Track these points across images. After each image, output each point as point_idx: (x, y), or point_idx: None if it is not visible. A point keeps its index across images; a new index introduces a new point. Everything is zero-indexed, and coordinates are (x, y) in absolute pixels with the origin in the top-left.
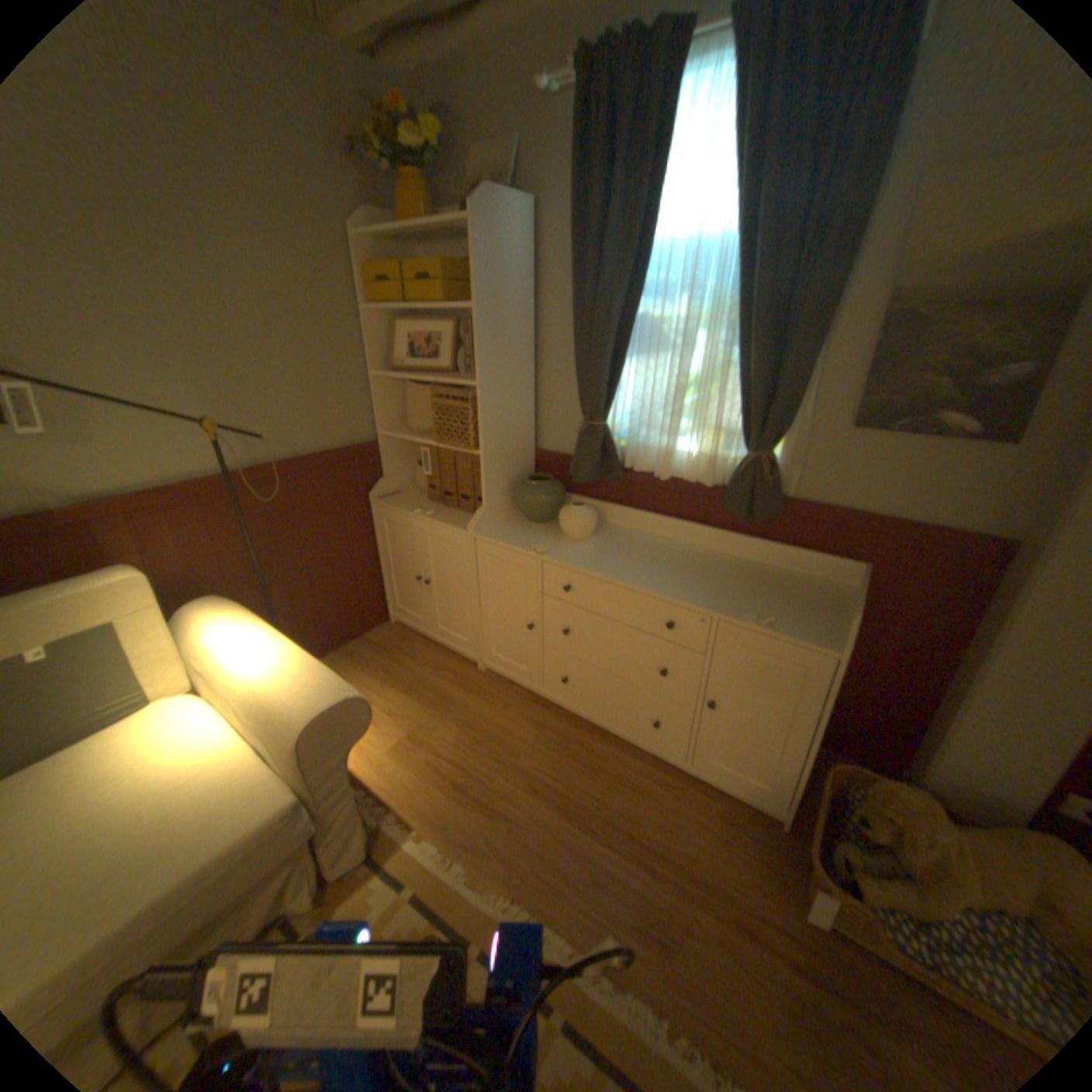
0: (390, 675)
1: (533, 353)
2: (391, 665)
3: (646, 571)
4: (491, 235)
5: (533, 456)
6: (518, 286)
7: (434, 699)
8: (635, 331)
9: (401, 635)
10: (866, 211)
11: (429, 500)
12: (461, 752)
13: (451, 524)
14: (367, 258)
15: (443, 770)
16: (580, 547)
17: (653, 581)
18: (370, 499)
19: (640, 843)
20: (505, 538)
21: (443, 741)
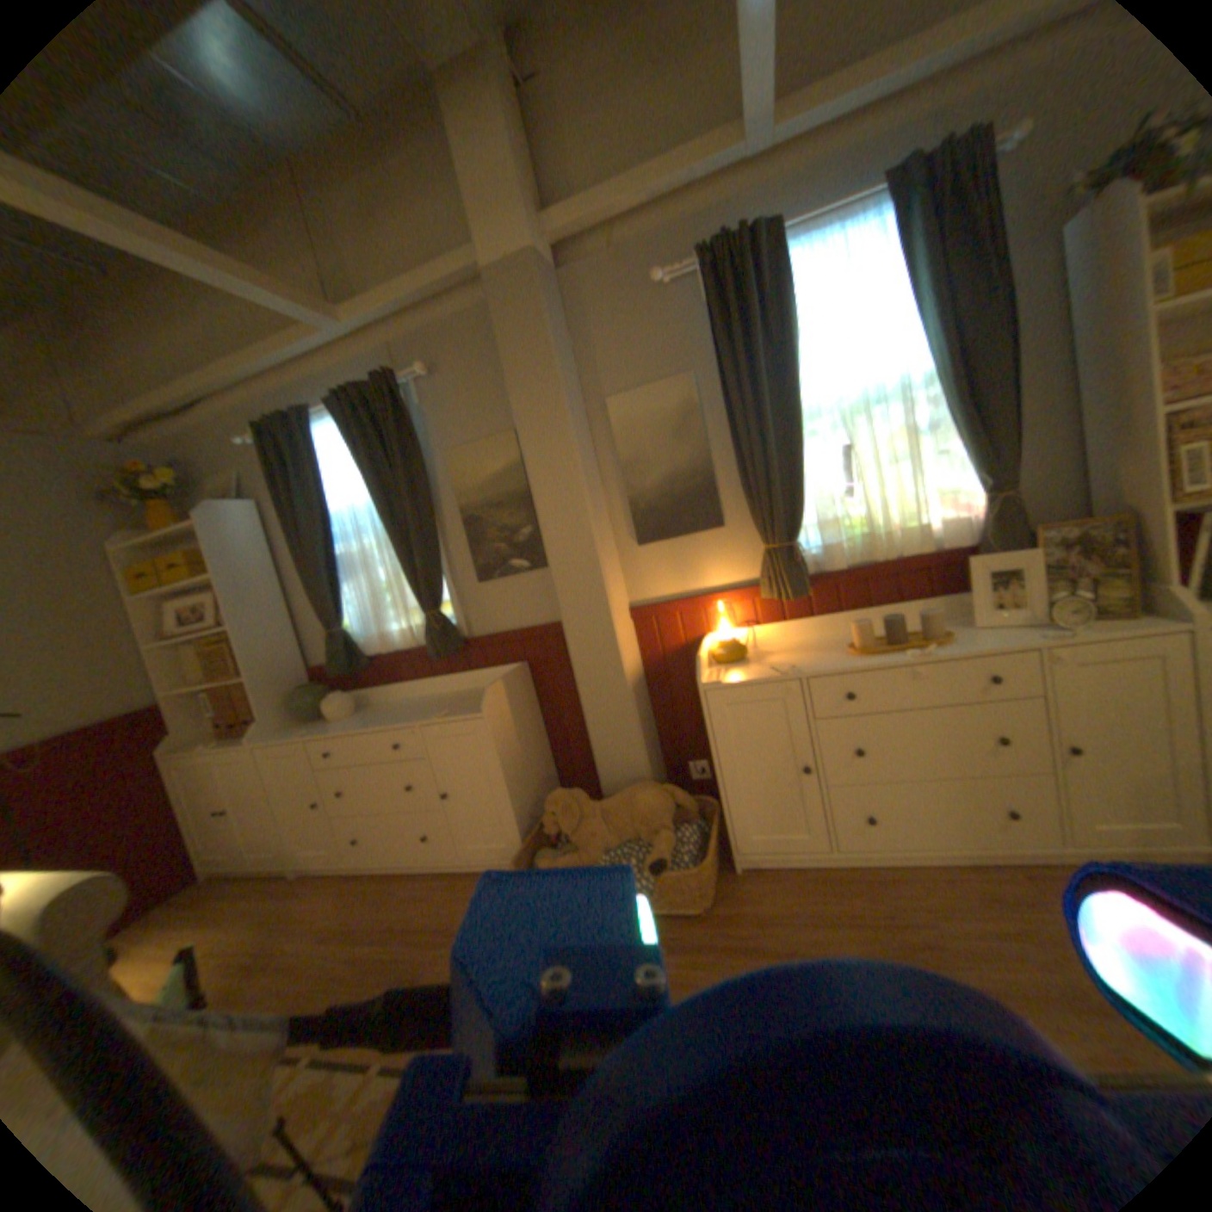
0: (187, 921)
1: (279, 597)
2: (190, 913)
3: (380, 719)
4: (215, 529)
5: (303, 673)
6: (251, 555)
7: (234, 919)
8: (338, 563)
9: (207, 887)
10: (421, 475)
11: (214, 740)
12: (254, 944)
13: (228, 747)
14: (124, 564)
15: (232, 963)
16: (337, 723)
17: (381, 721)
18: (152, 758)
19: (408, 931)
20: (274, 738)
21: (236, 944)
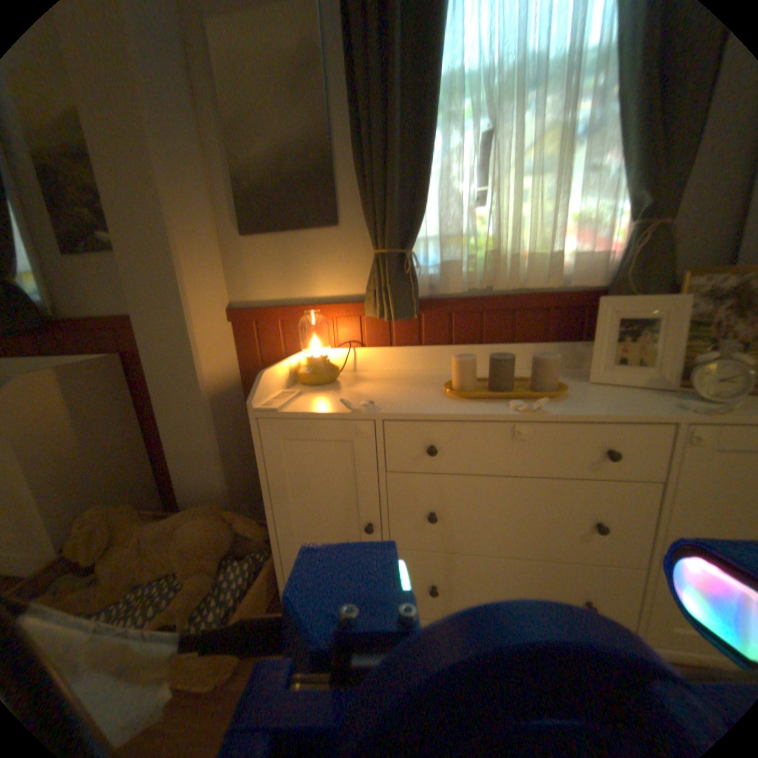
0: None
1: None
2: None
3: None
4: None
5: None
6: None
7: None
8: None
9: None
10: None
11: None
12: None
13: None
14: None
15: None
16: None
17: None
18: None
19: None
20: None
21: None
